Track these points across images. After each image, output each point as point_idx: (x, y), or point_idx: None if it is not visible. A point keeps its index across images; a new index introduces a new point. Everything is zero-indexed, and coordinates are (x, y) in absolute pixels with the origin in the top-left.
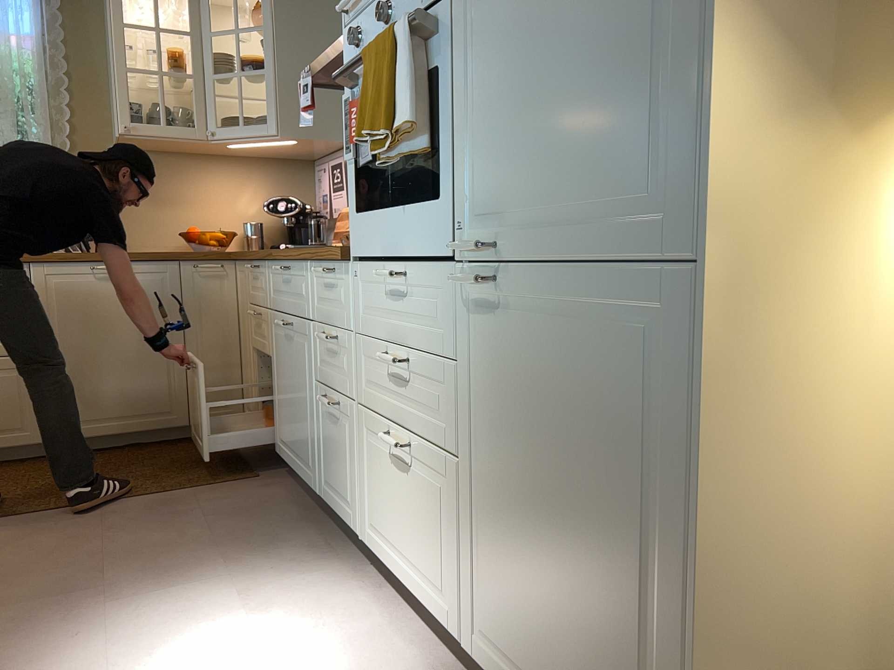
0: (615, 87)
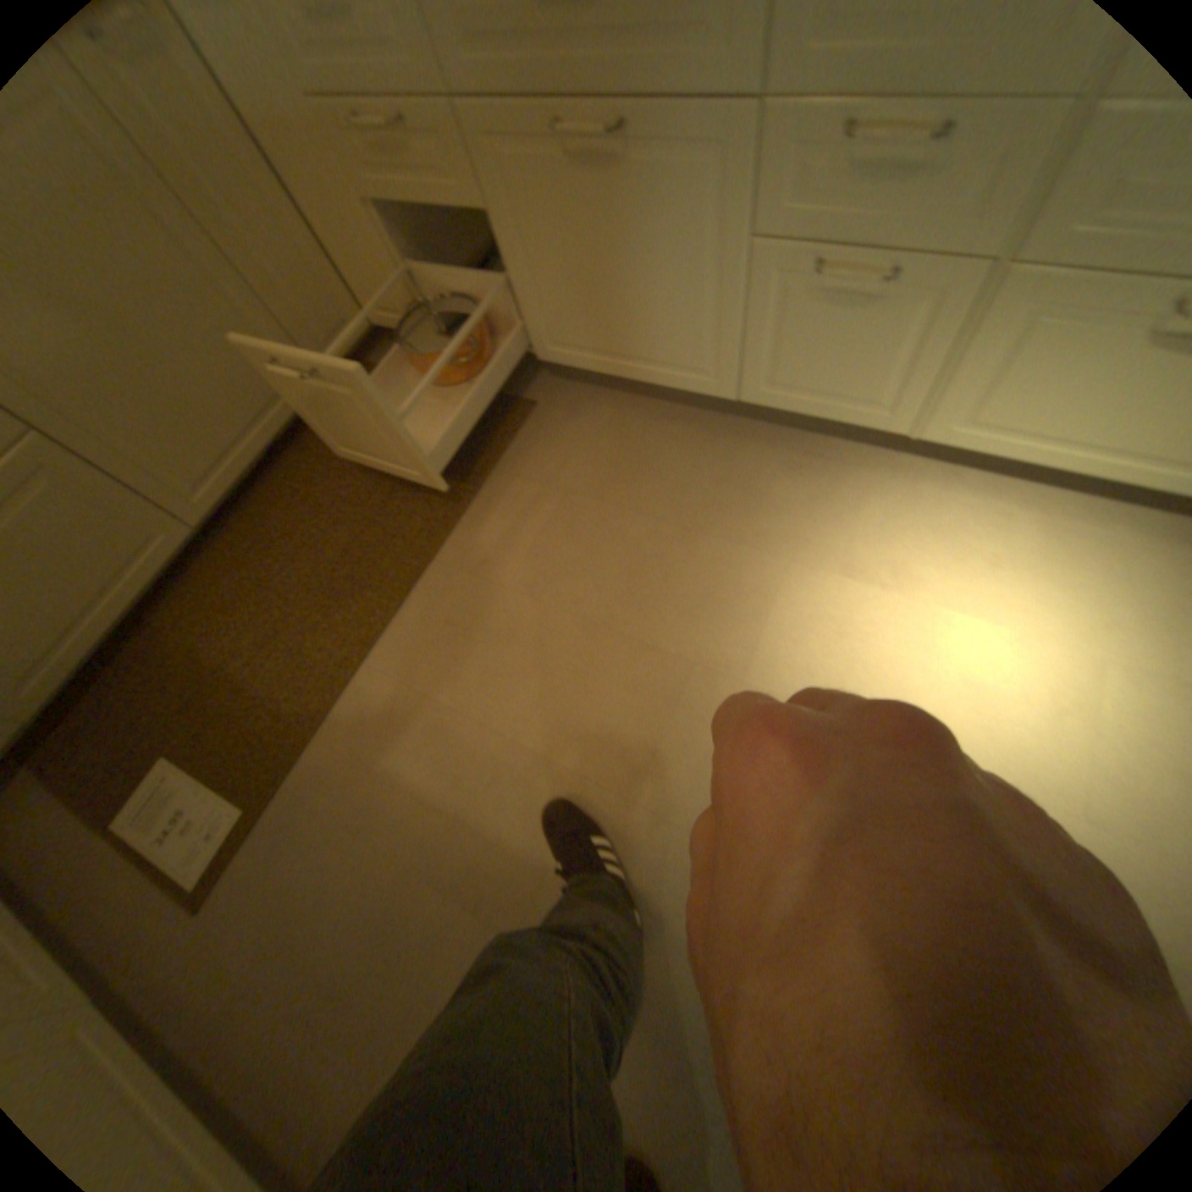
0: None
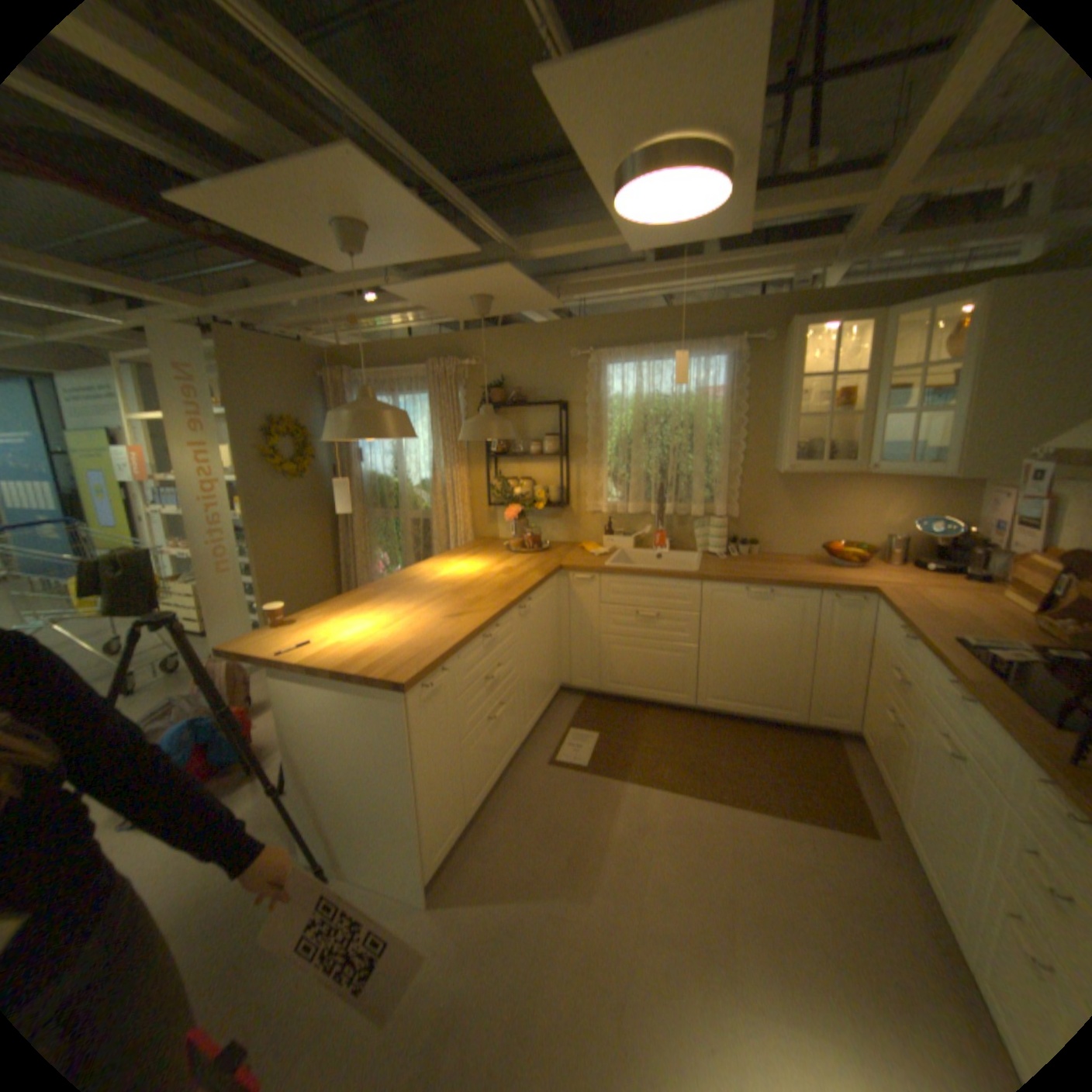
0: None
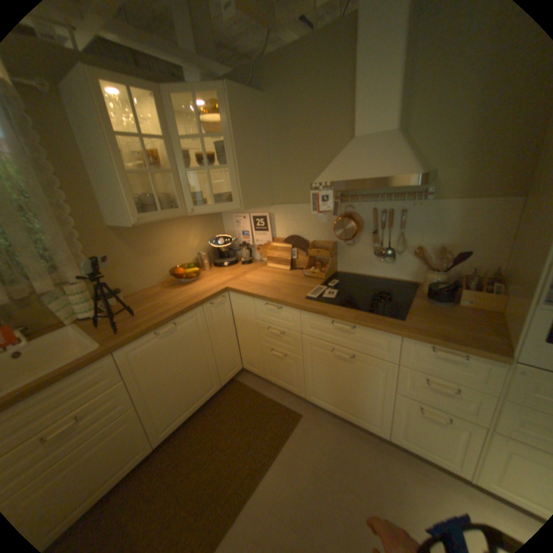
0: None
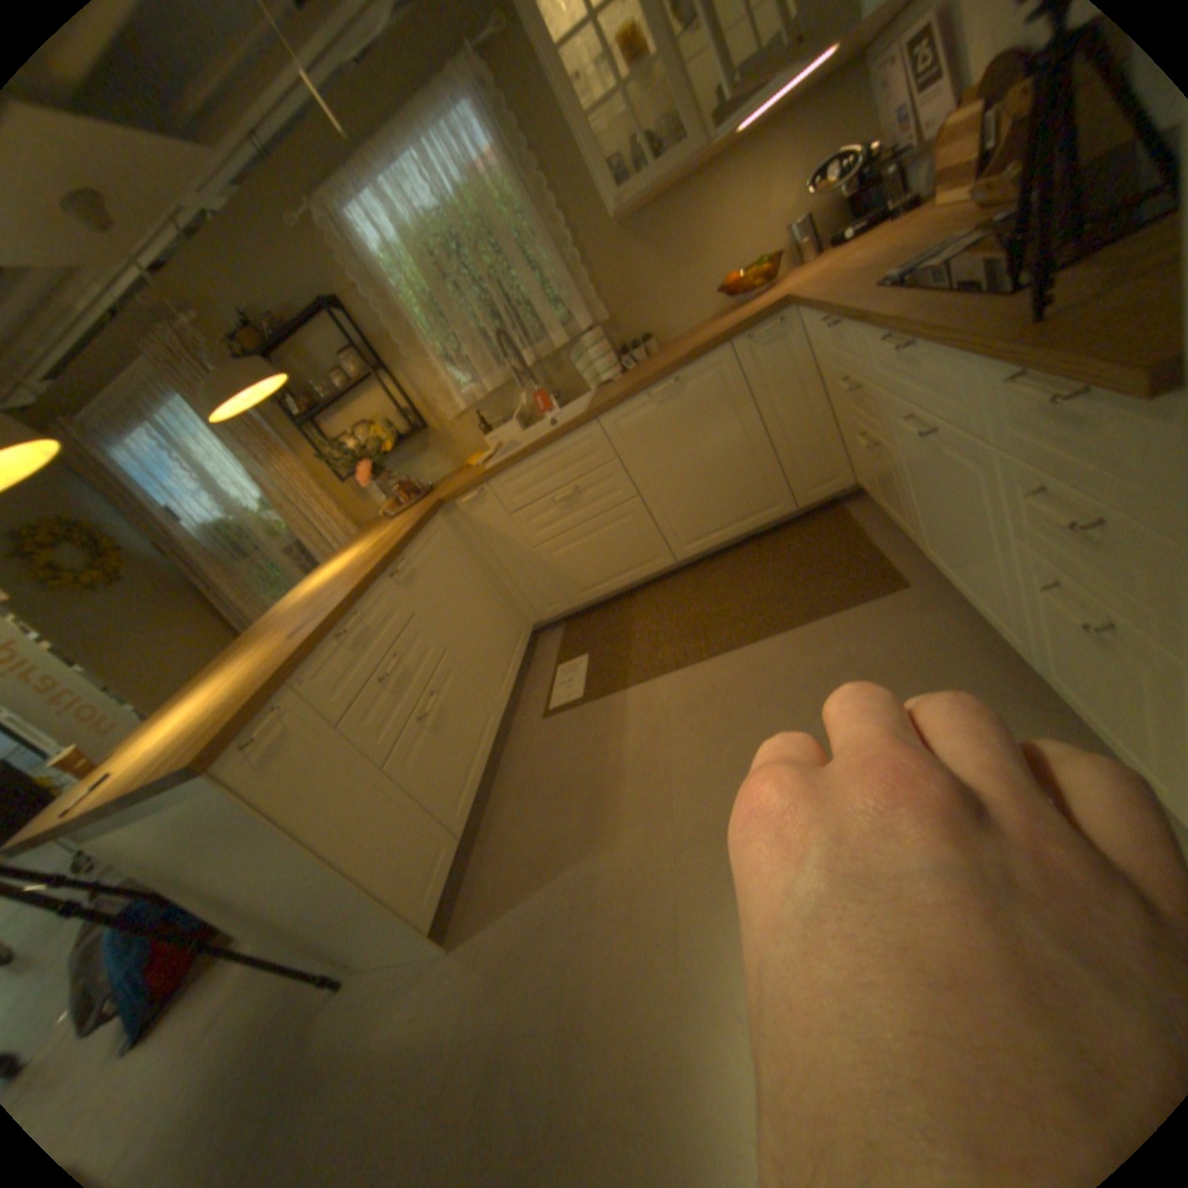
0: None
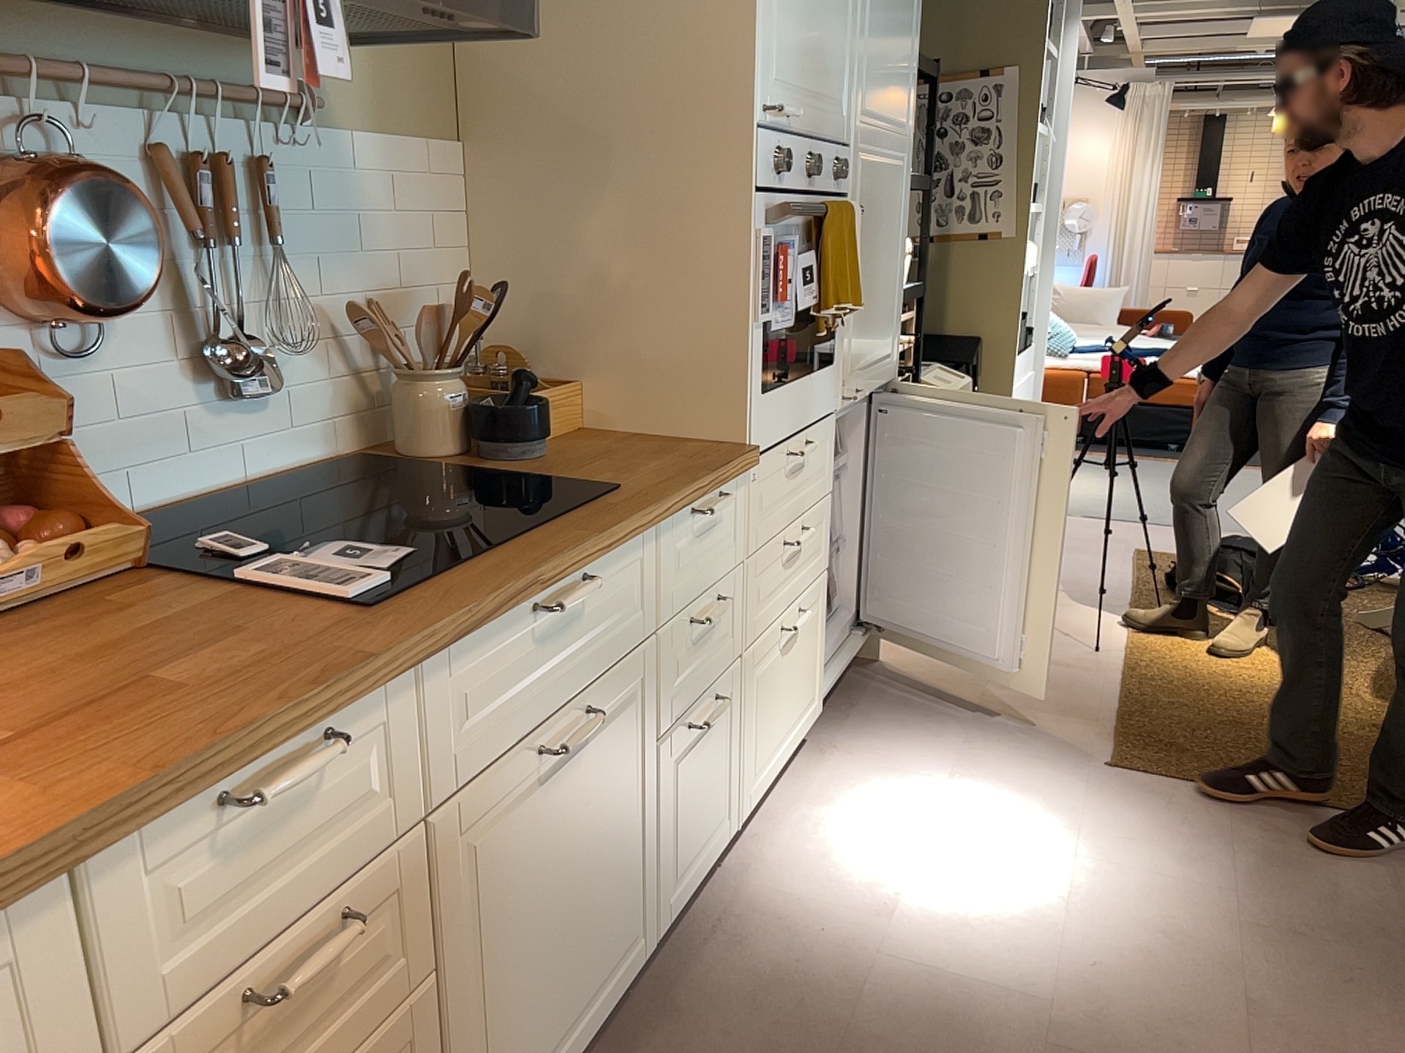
0: (888, 302)
